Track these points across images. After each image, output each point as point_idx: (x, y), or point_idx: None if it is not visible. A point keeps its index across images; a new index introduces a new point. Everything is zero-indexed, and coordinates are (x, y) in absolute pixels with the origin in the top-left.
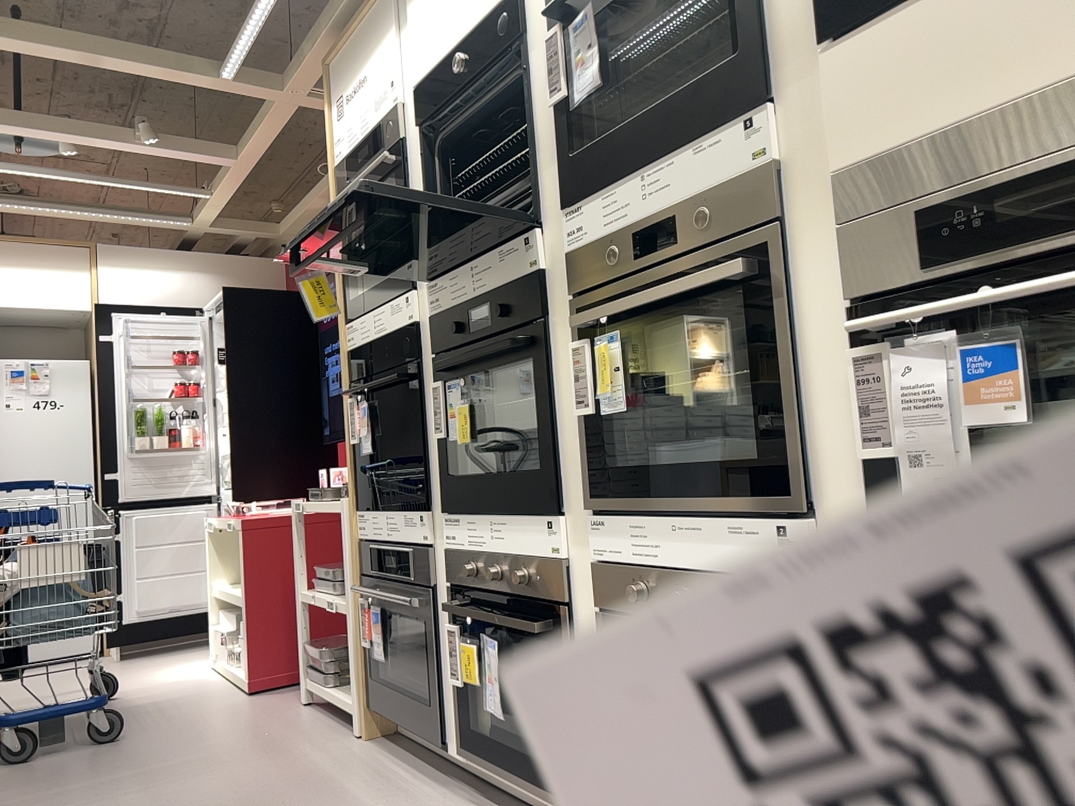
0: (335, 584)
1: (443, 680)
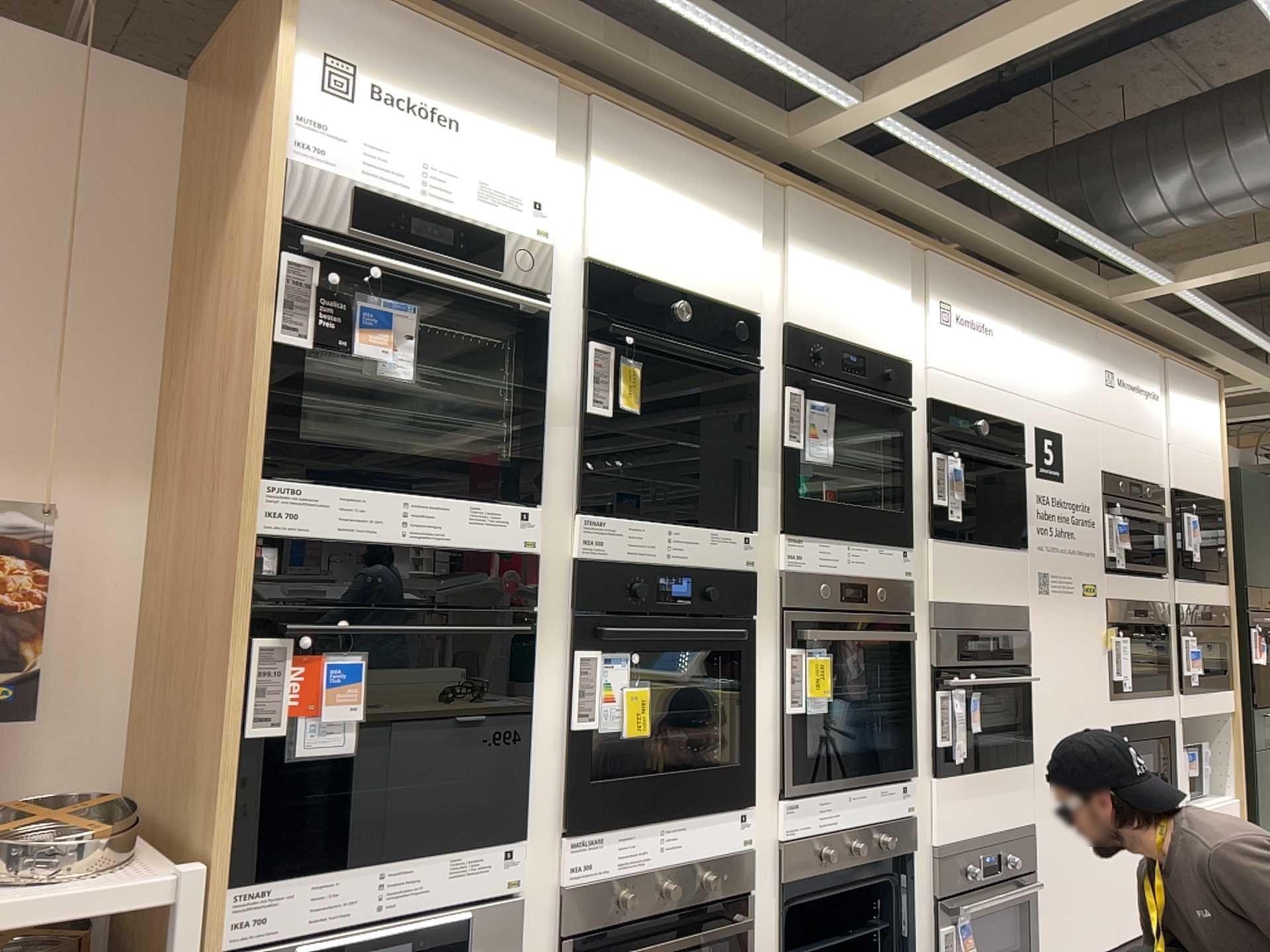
0: None
1: None
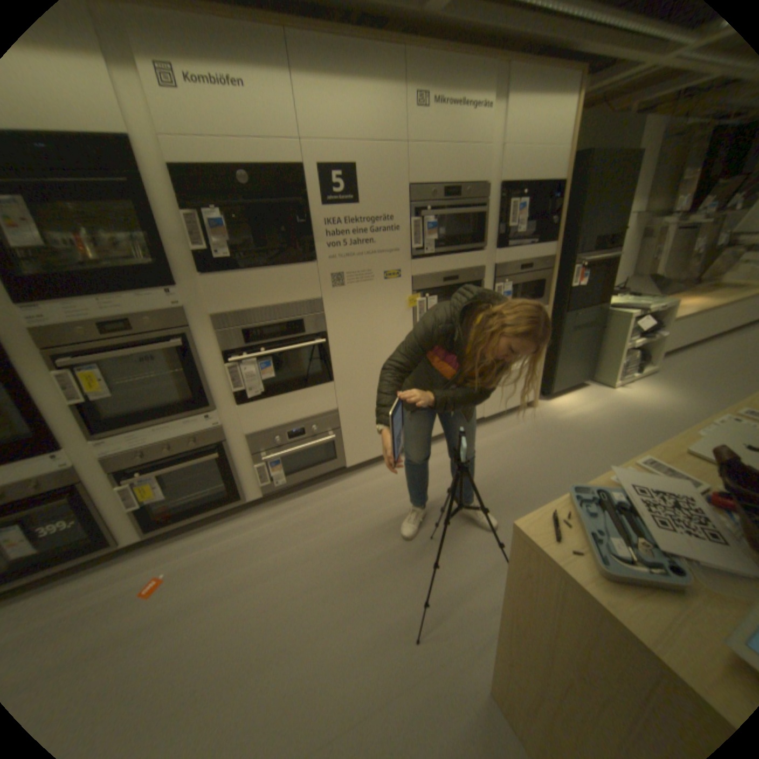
0: None
1: None
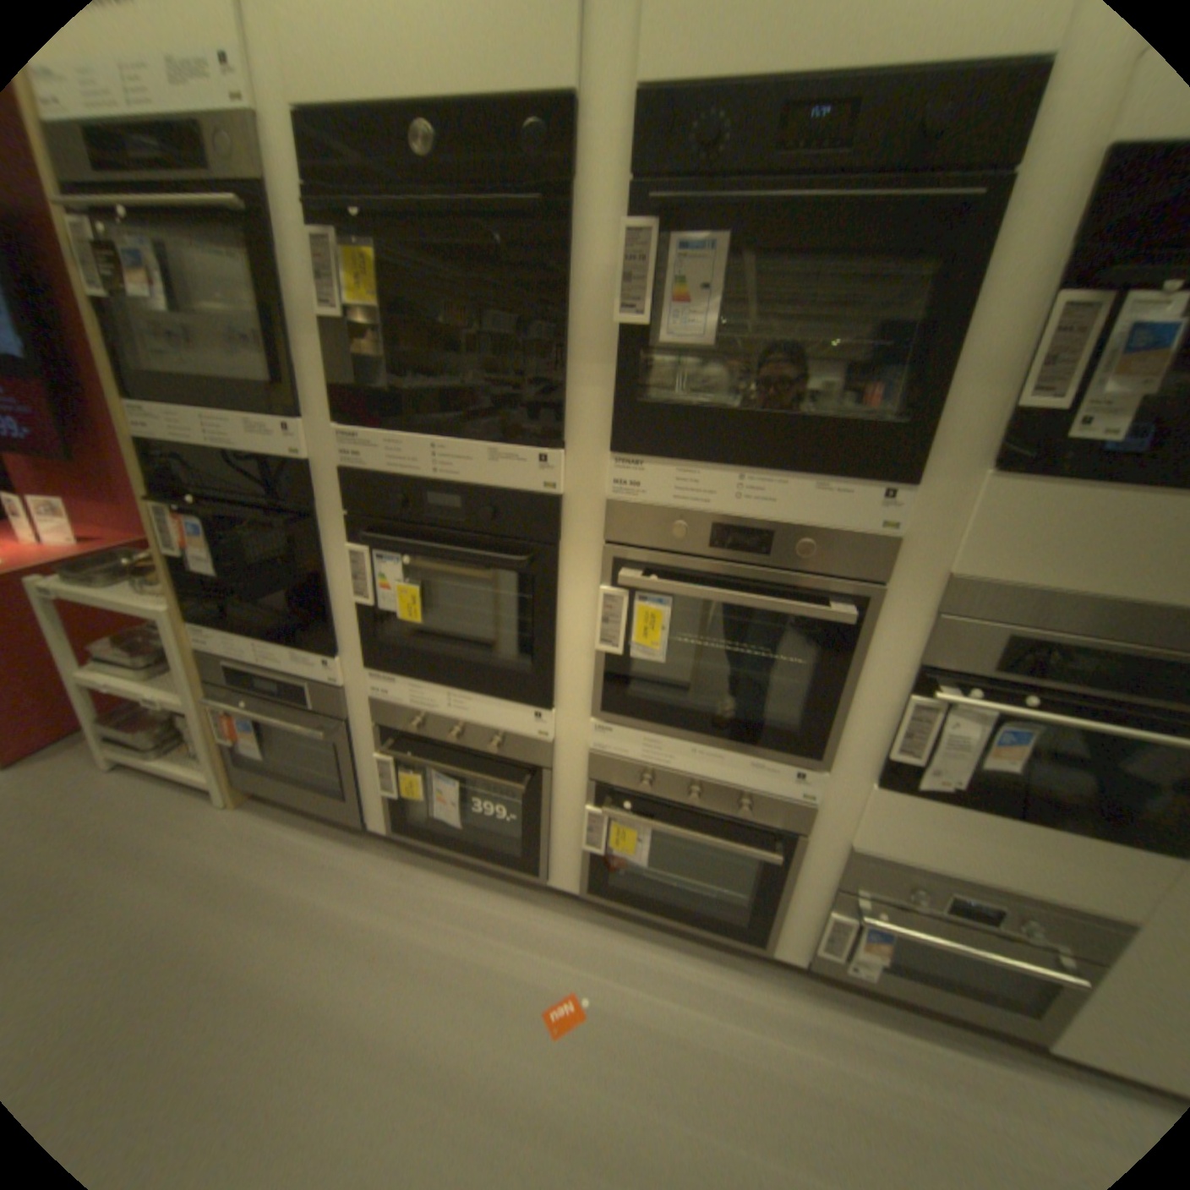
0: (137, 675)
1: (362, 787)
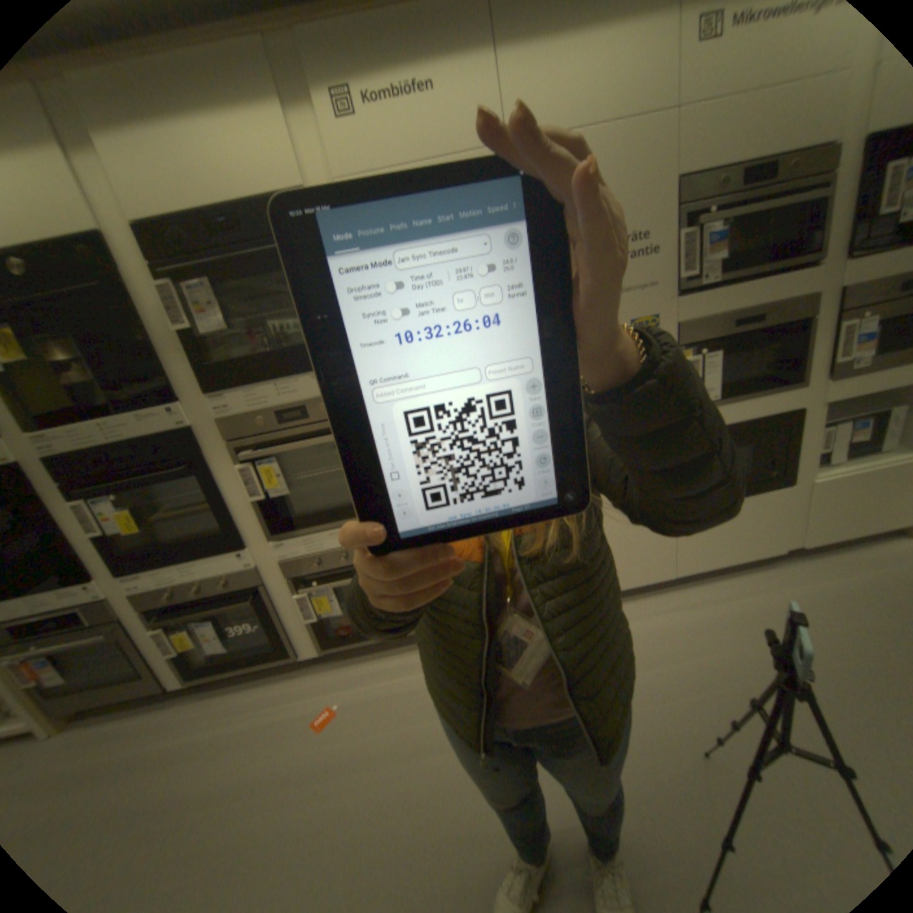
0: None
1: (148, 663)
